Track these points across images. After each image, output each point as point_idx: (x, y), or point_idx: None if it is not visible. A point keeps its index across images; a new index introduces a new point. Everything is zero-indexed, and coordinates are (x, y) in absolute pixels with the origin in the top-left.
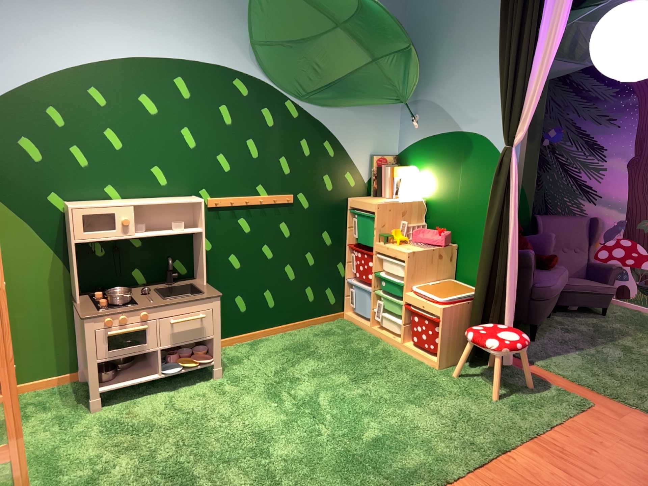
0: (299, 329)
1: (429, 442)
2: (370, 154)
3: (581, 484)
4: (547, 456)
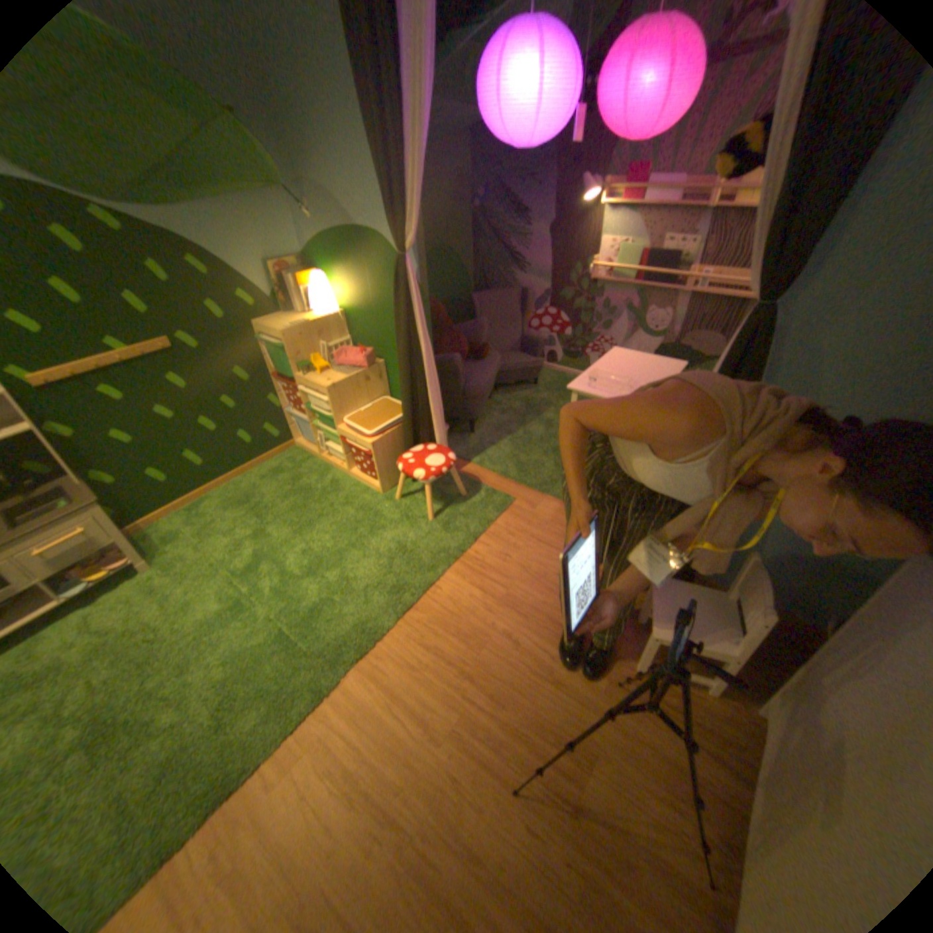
0: (245, 473)
1: (363, 595)
2: (261, 262)
3: (491, 602)
4: (467, 577)
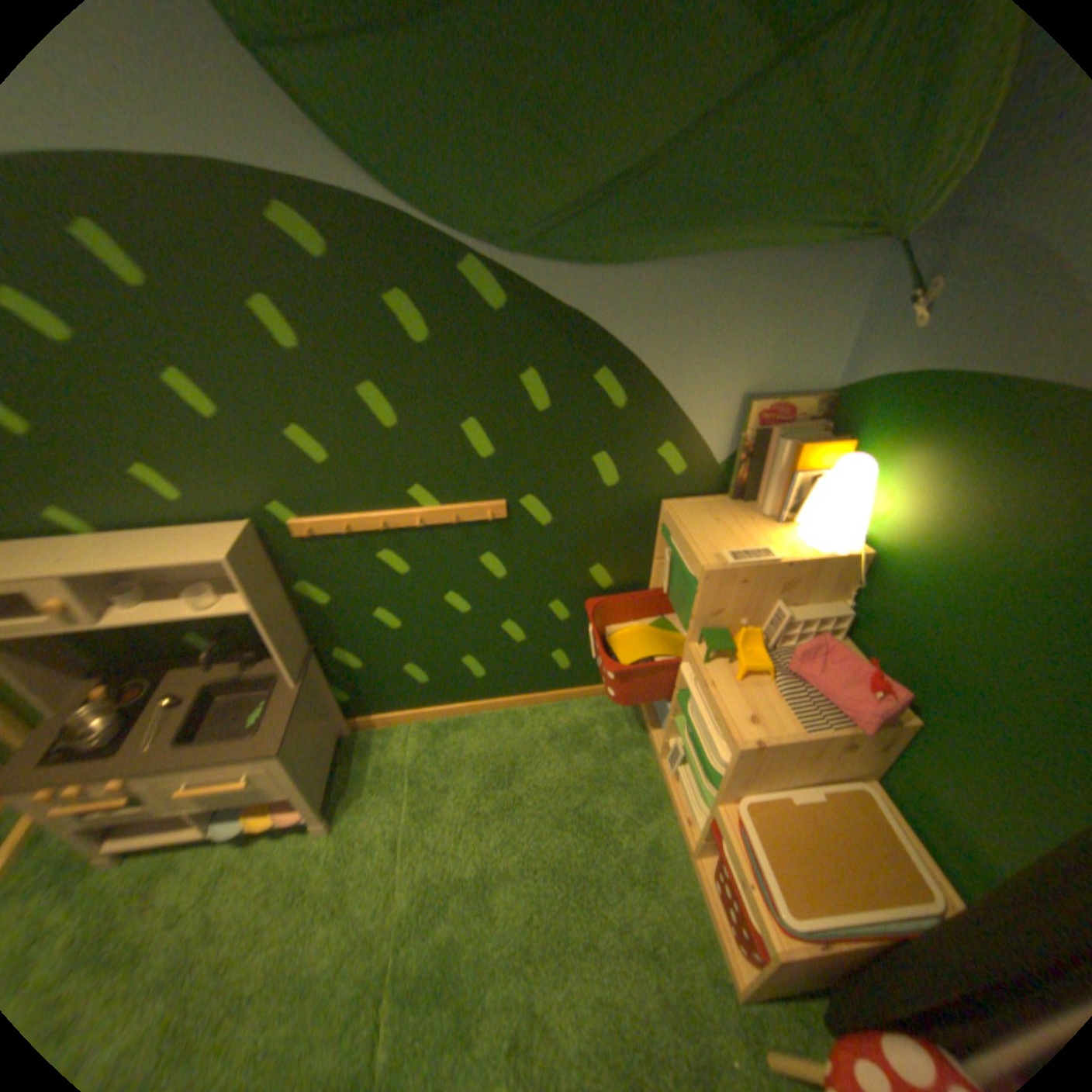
0: (538, 705)
1: None
2: (744, 397)
3: None
4: None
